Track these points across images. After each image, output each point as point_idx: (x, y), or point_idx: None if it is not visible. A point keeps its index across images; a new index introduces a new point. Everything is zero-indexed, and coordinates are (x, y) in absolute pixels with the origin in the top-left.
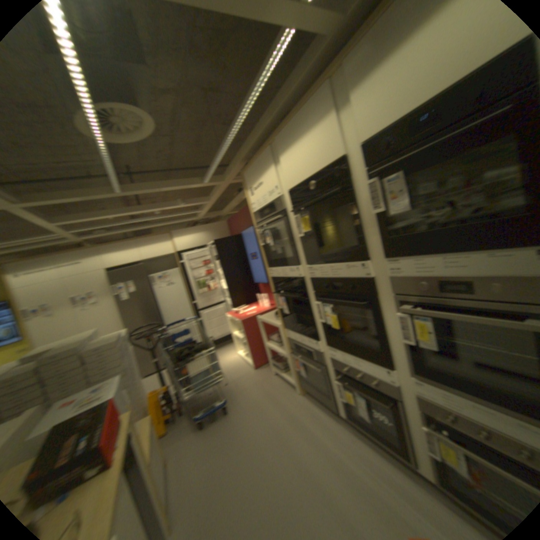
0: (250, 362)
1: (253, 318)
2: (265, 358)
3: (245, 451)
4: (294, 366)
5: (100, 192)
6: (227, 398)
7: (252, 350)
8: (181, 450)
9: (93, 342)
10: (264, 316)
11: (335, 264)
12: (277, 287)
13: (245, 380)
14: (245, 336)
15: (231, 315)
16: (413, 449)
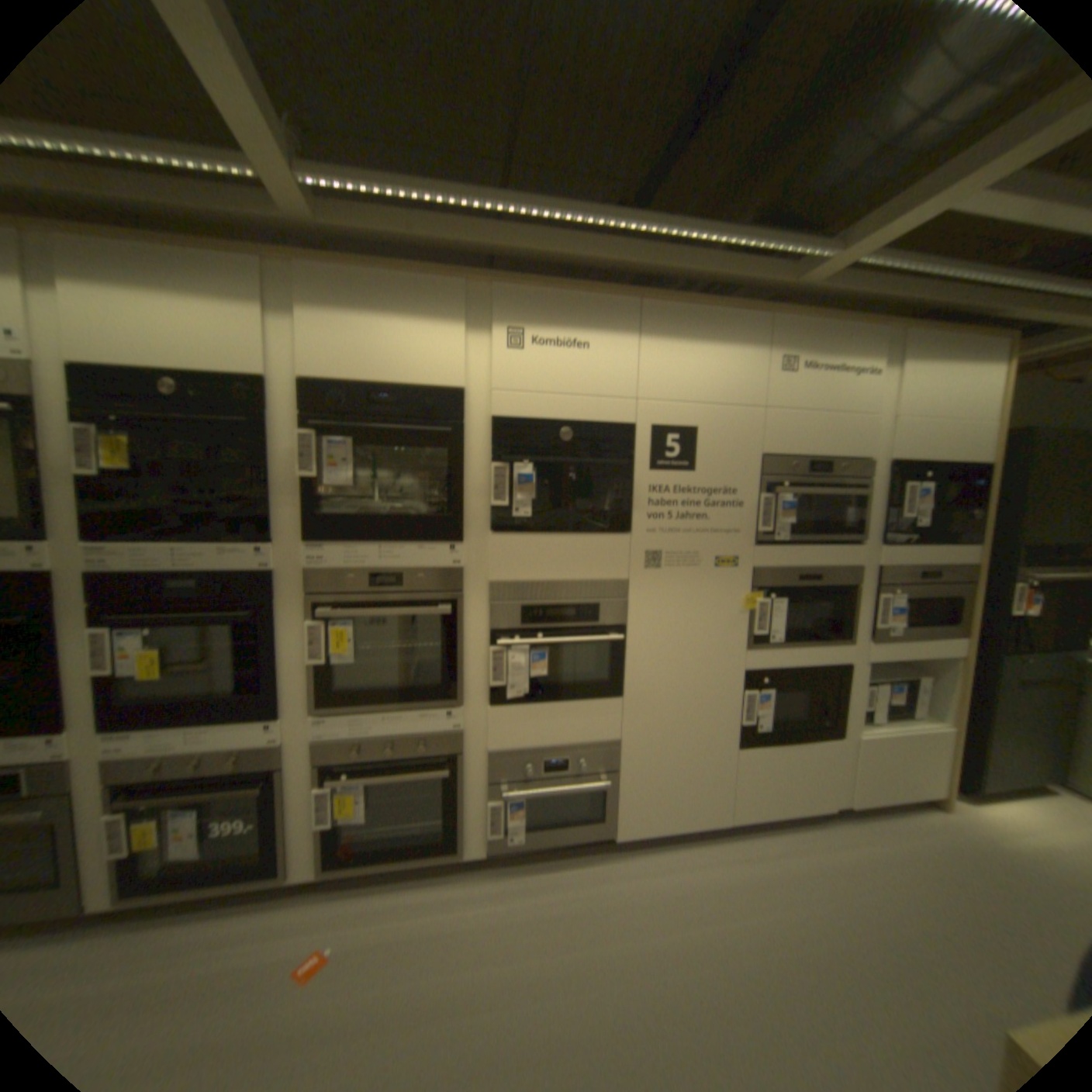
0: None
1: None
2: None
3: None
4: None
5: None
6: None
7: None
8: None
9: None
10: None
11: (184, 545)
12: None
13: None
14: None
15: None
16: (281, 846)
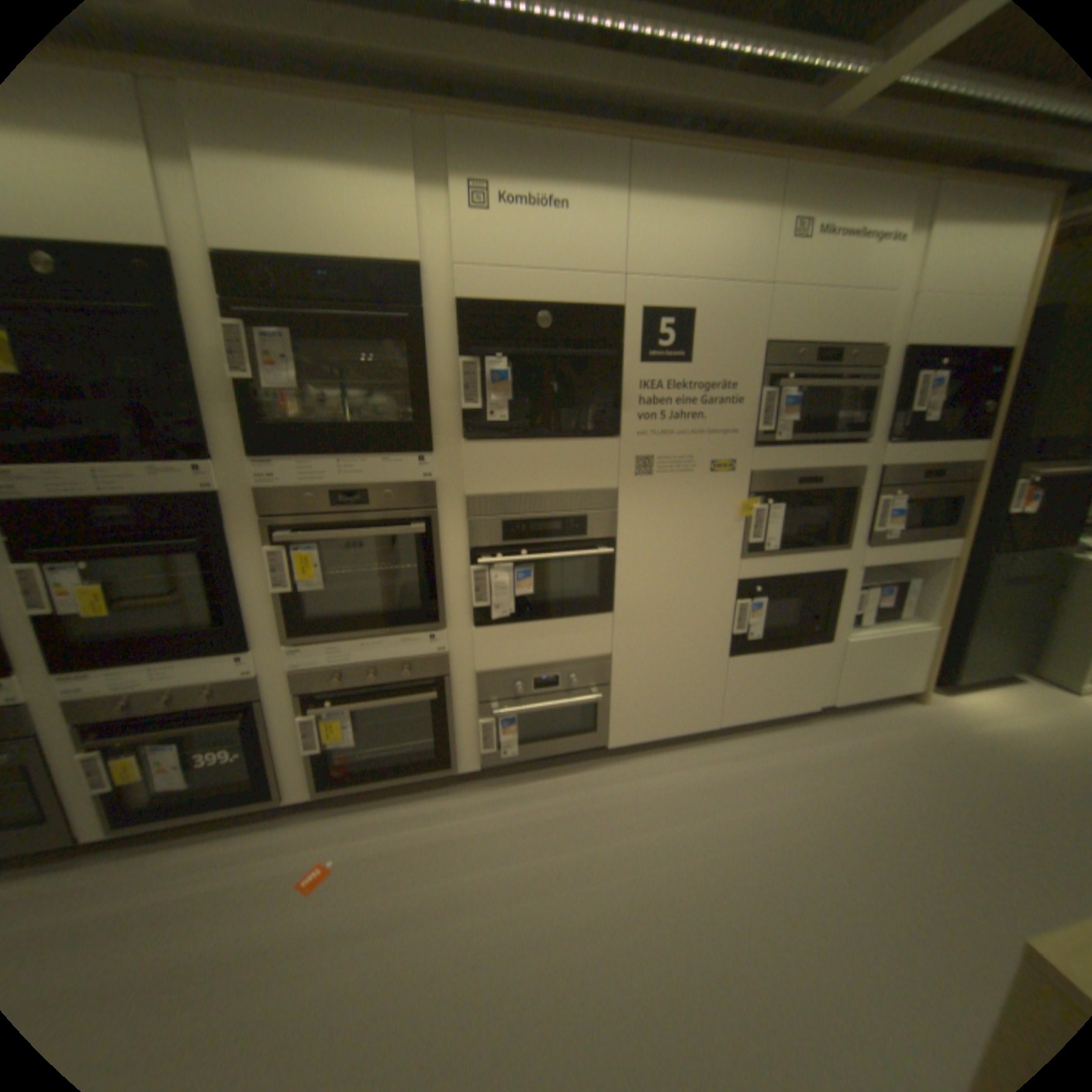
0: None
1: None
2: None
3: None
4: None
5: None
6: None
7: None
8: None
9: None
10: None
11: (105, 466)
12: None
13: None
14: None
15: None
16: (271, 773)
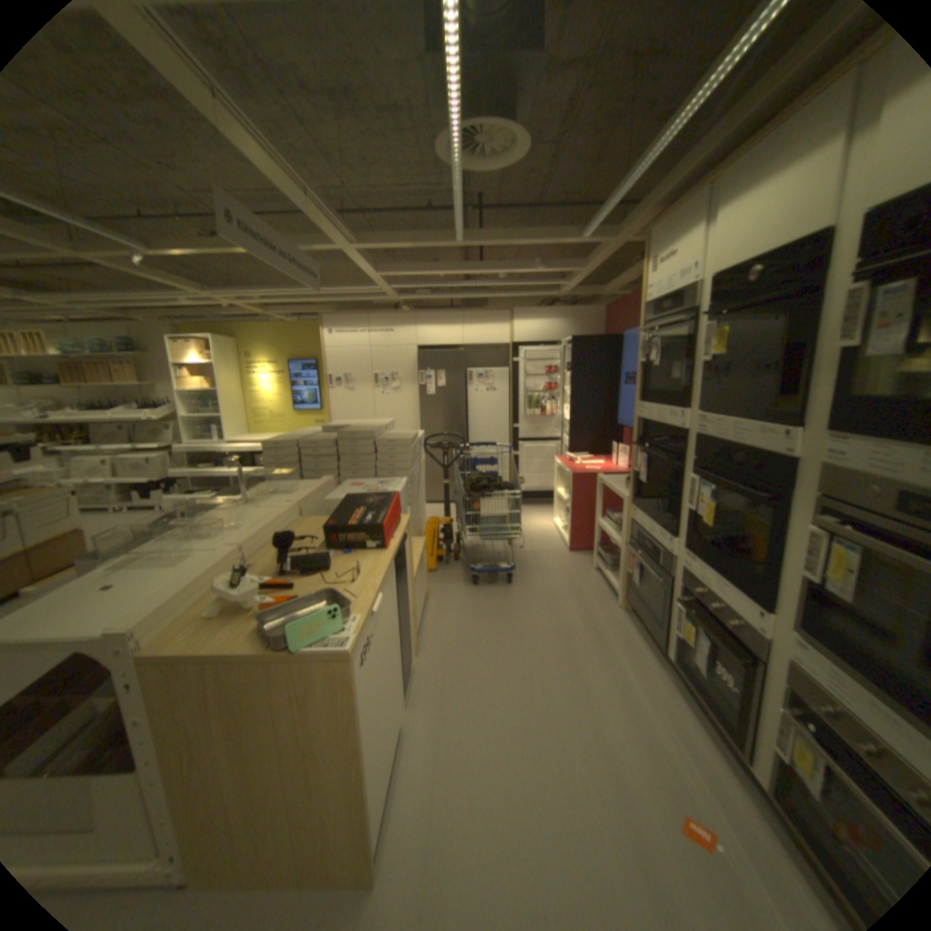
0: (564, 538)
1: (591, 476)
2: (589, 541)
3: (517, 630)
4: (625, 565)
5: (434, 239)
6: (516, 568)
7: (573, 522)
8: (445, 594)
9: (386, 432)
10: (608, 478)
11: (741, 421)
12: (641, 436)
13: (549, 557)
14: (570, 500)
15: (559, 461)
16: (757, 737)
